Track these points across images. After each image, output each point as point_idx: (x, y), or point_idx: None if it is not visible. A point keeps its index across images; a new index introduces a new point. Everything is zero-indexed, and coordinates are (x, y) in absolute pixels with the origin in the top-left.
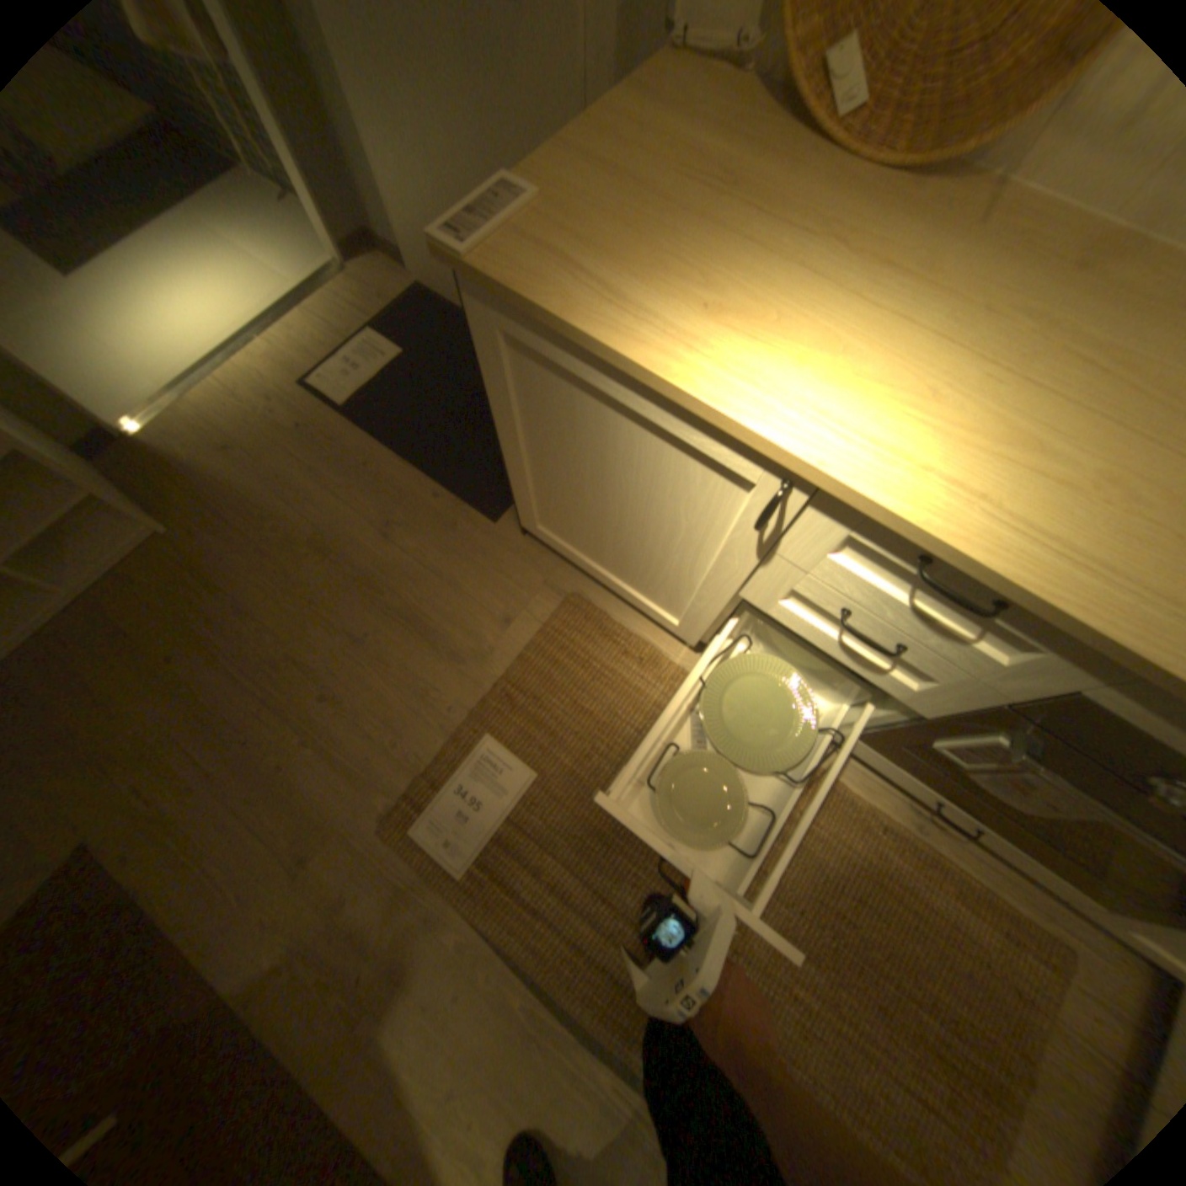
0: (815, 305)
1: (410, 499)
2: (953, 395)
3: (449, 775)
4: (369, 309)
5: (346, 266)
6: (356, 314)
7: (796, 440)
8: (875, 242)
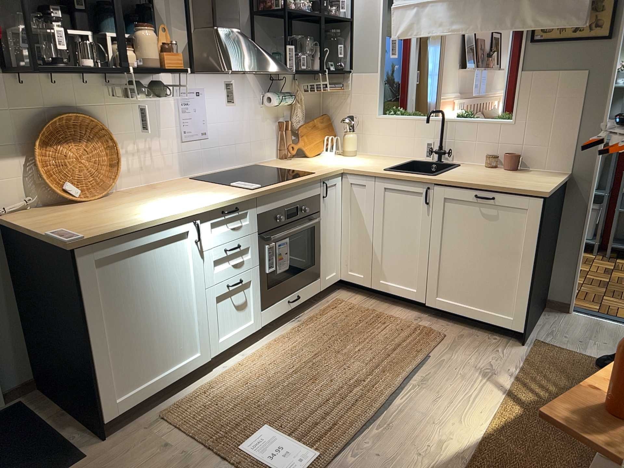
0: (145, 207)
1: None
2: (184, 199)
3: (261, 466)
4: None
5: None
6: None
7: (187, 210)
8: (128, 202)
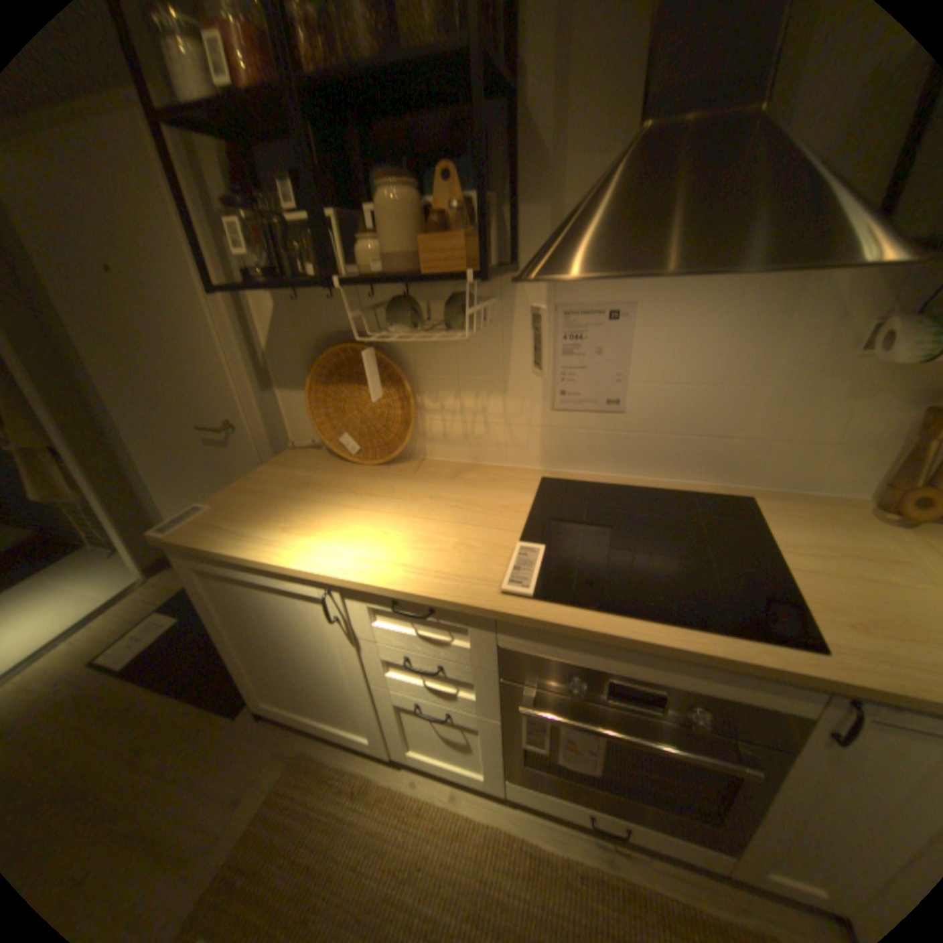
0: (333, 516)
1: (161, 724)
2: (391, 531)
3: None
4: (156, 601)
5: (145, 581)
6: (145, 606)
7: (313, 567)
8: (365, 489)
